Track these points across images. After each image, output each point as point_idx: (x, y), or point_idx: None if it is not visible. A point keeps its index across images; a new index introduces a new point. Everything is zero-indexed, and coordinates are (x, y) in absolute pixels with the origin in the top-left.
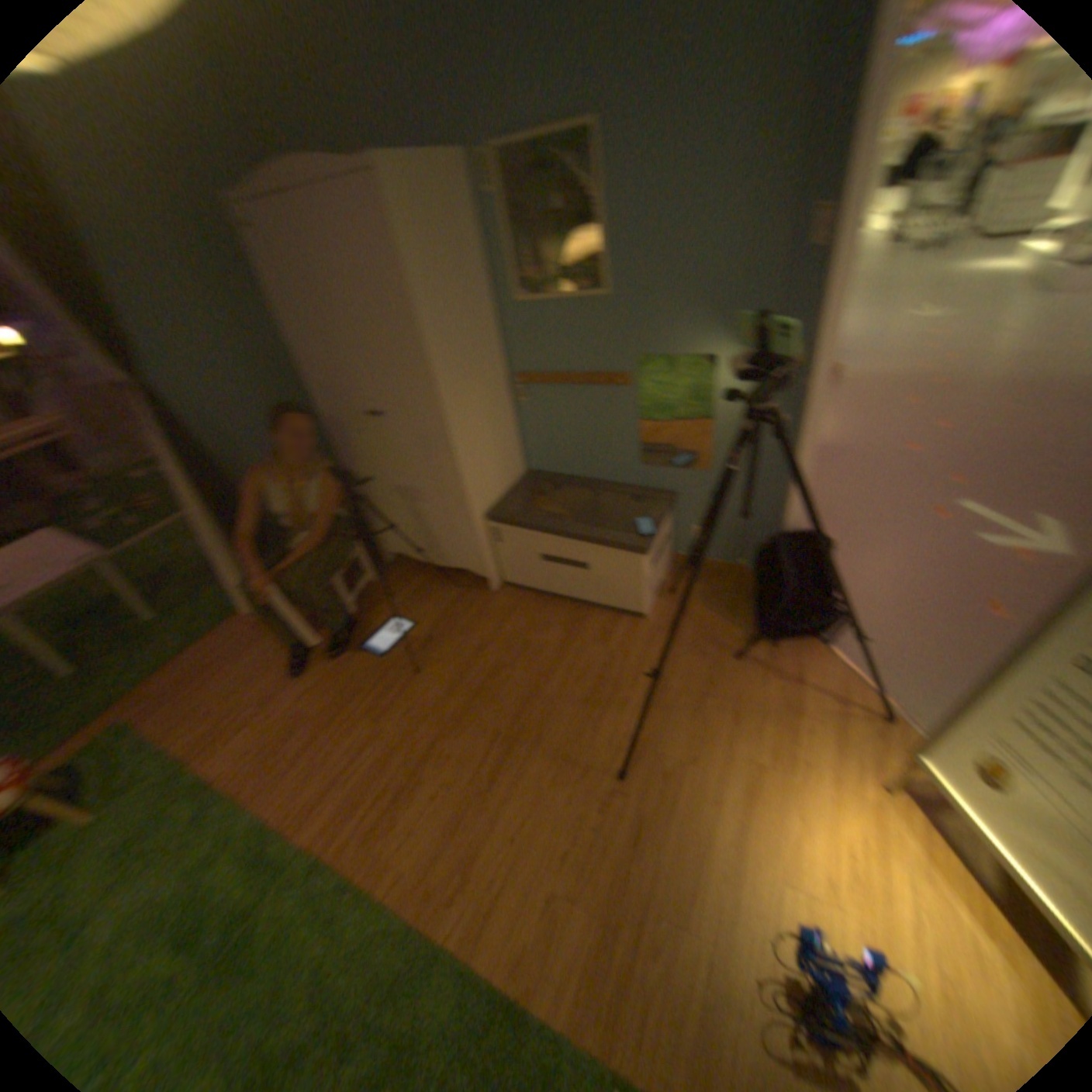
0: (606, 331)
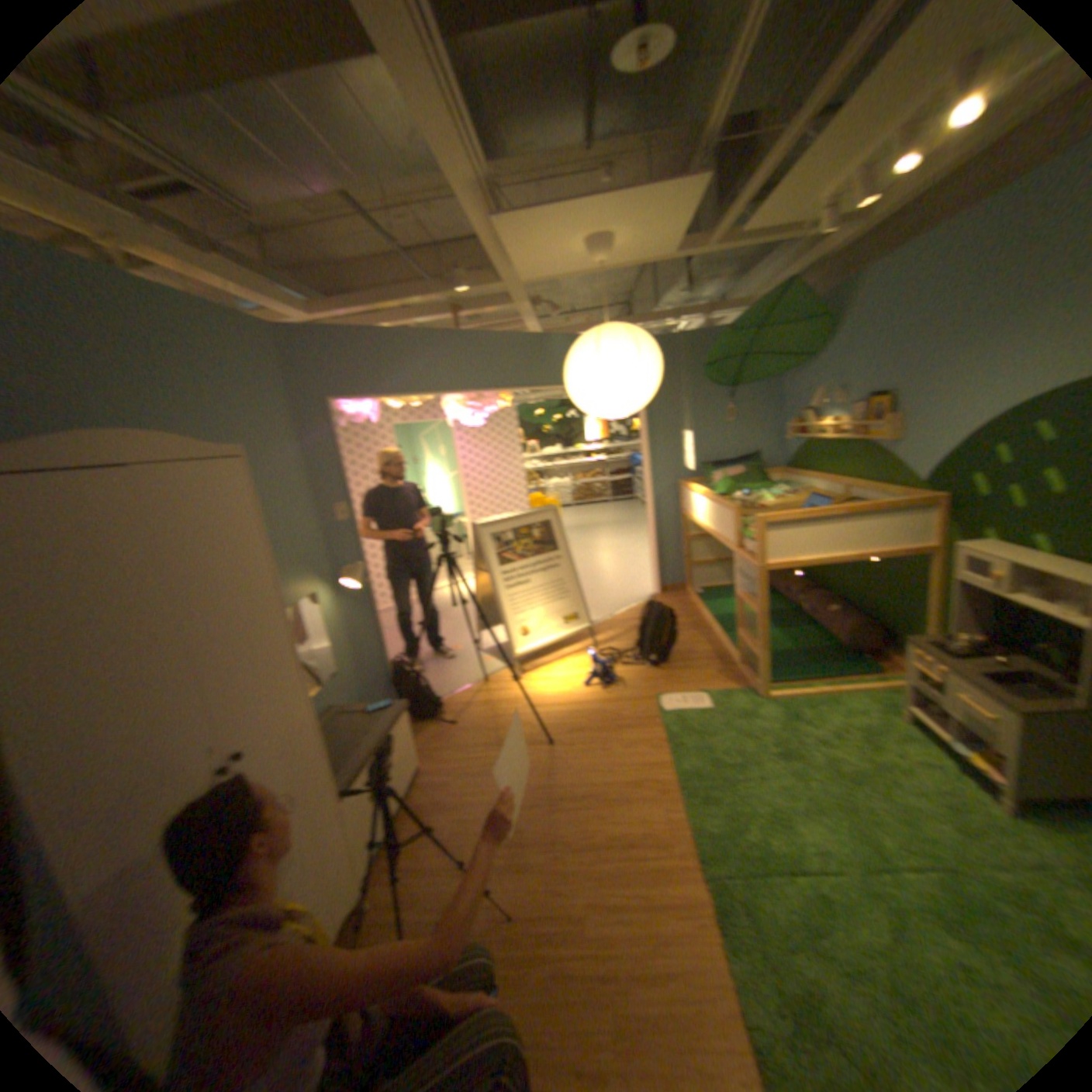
0: None
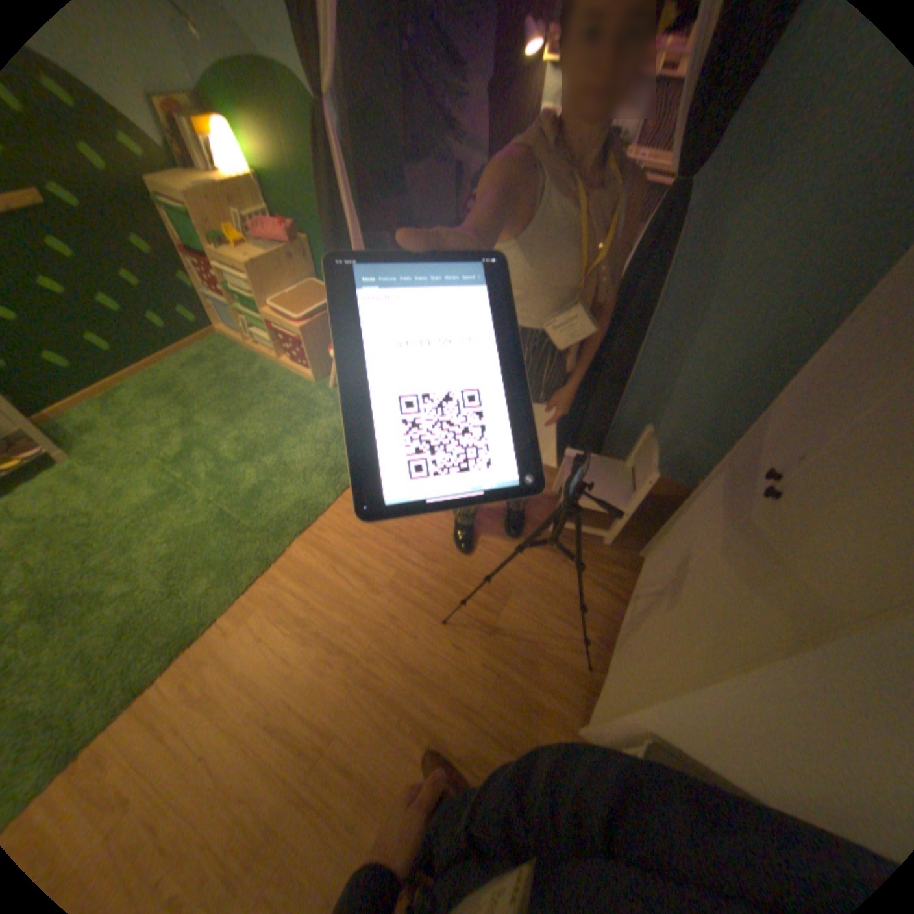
0: None
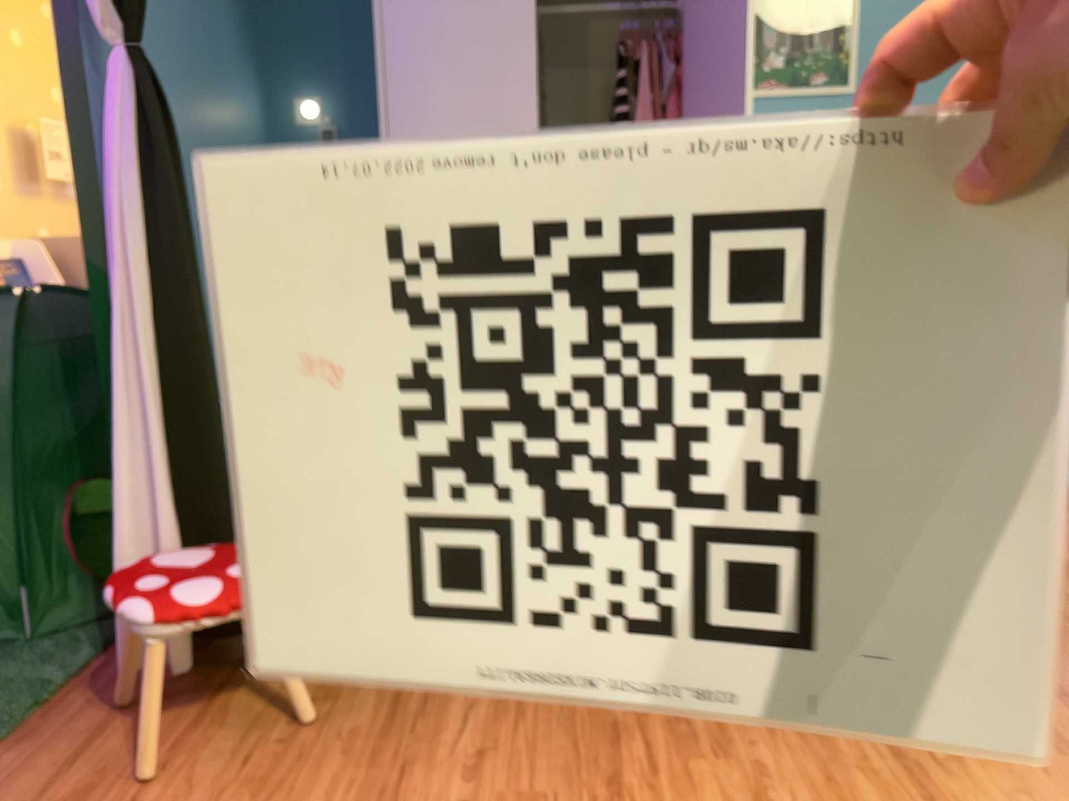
0: None
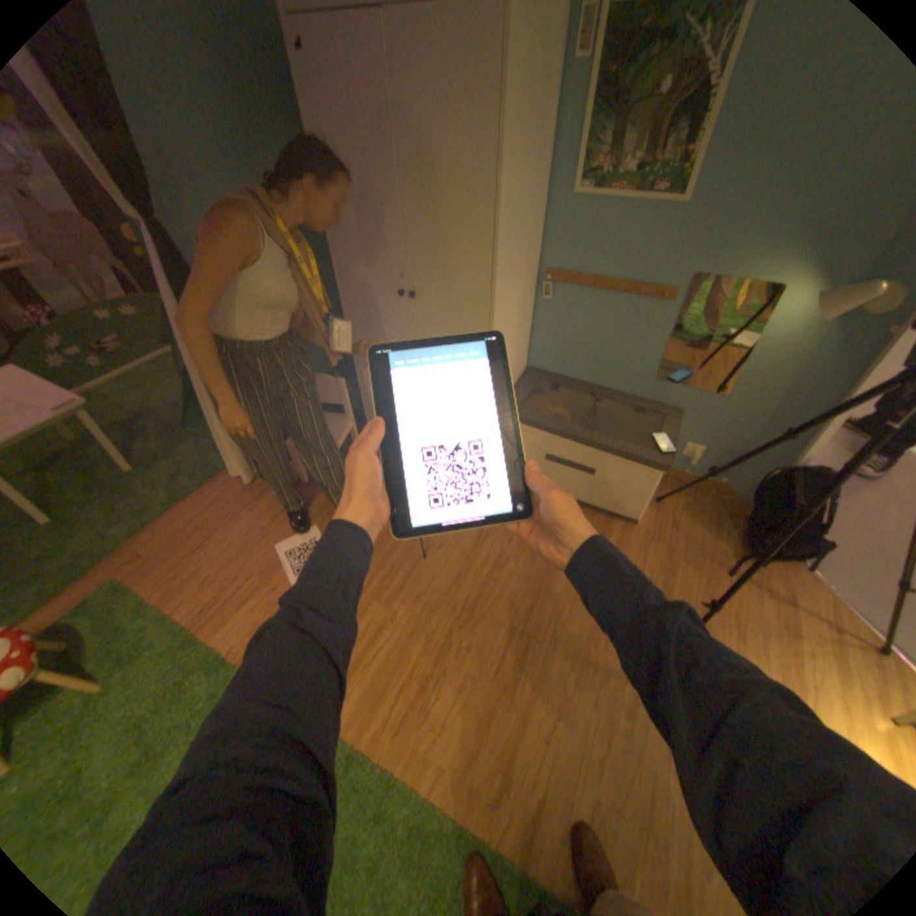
0: (673, 241)
